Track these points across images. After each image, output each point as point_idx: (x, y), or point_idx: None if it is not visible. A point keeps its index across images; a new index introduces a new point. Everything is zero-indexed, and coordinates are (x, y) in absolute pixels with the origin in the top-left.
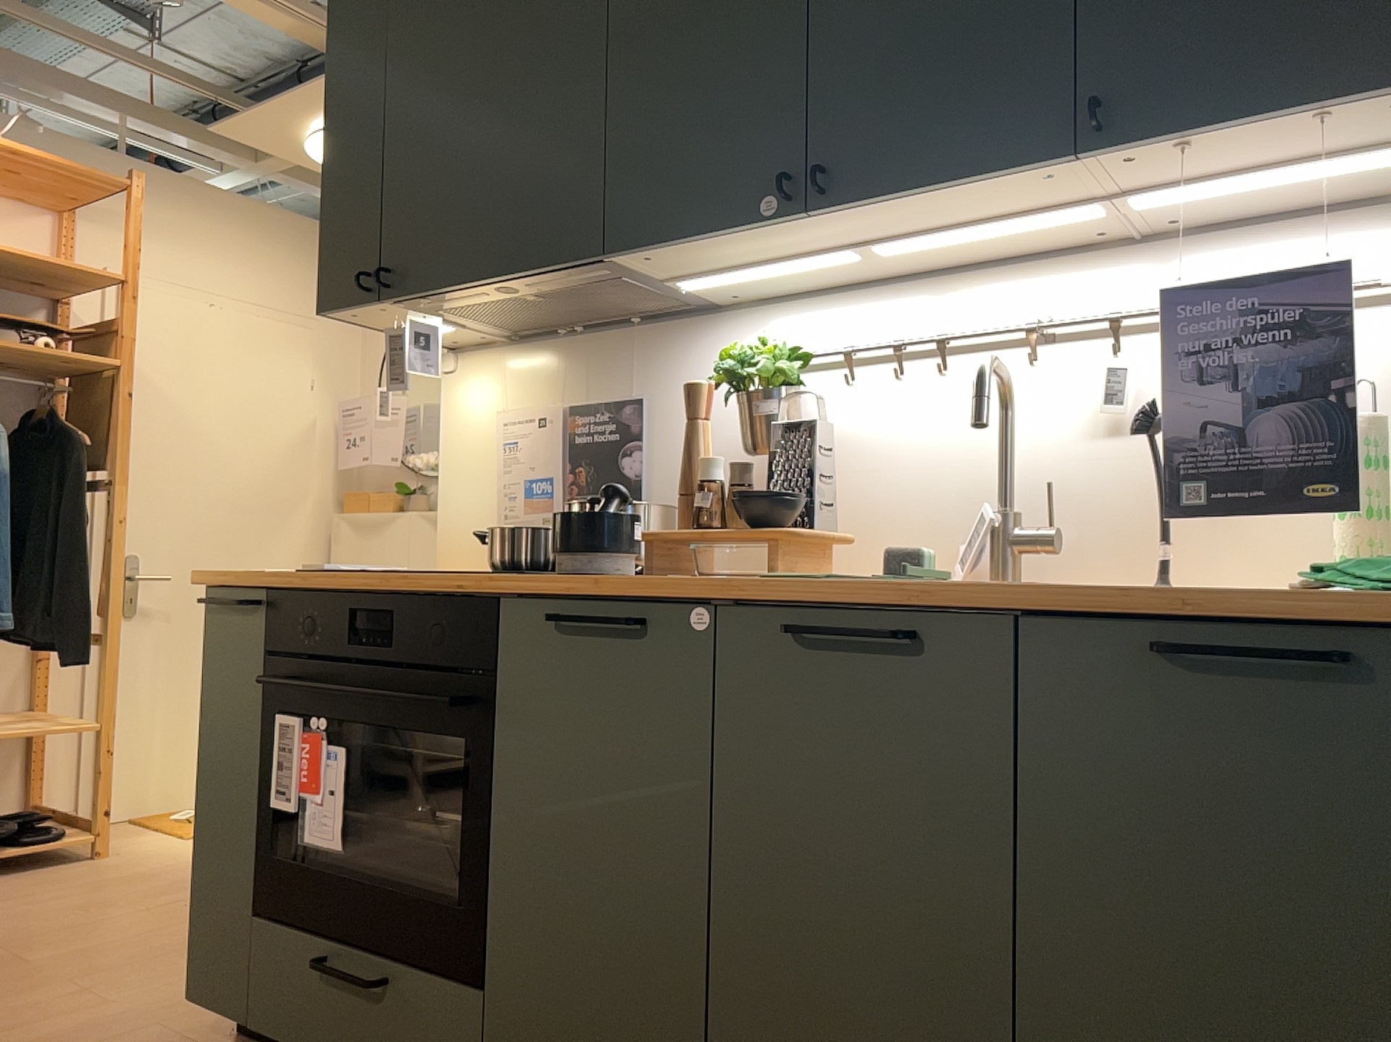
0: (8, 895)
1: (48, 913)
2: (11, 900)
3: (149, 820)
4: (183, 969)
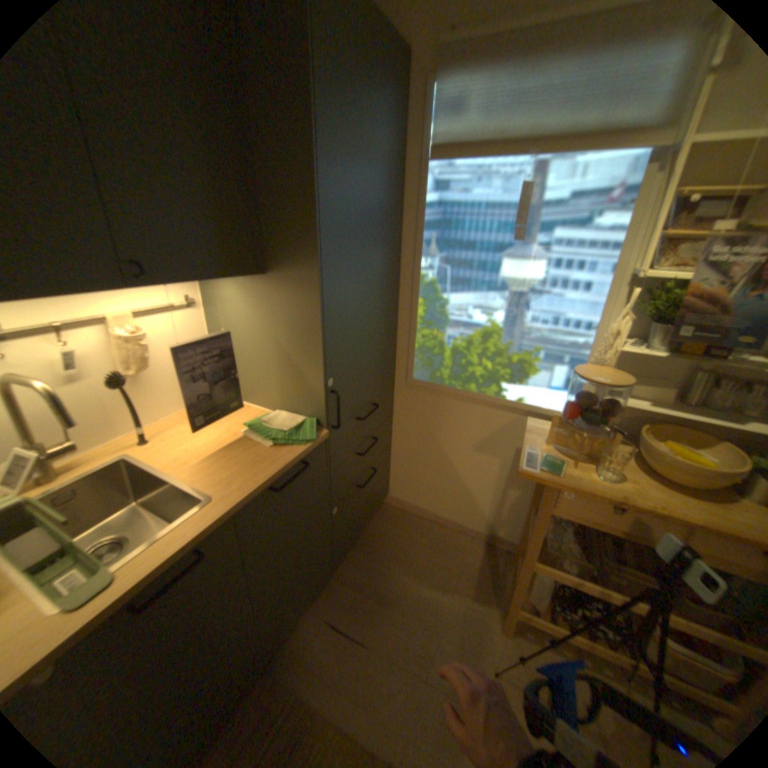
0: None
1: None
2: None
3: None
4: None
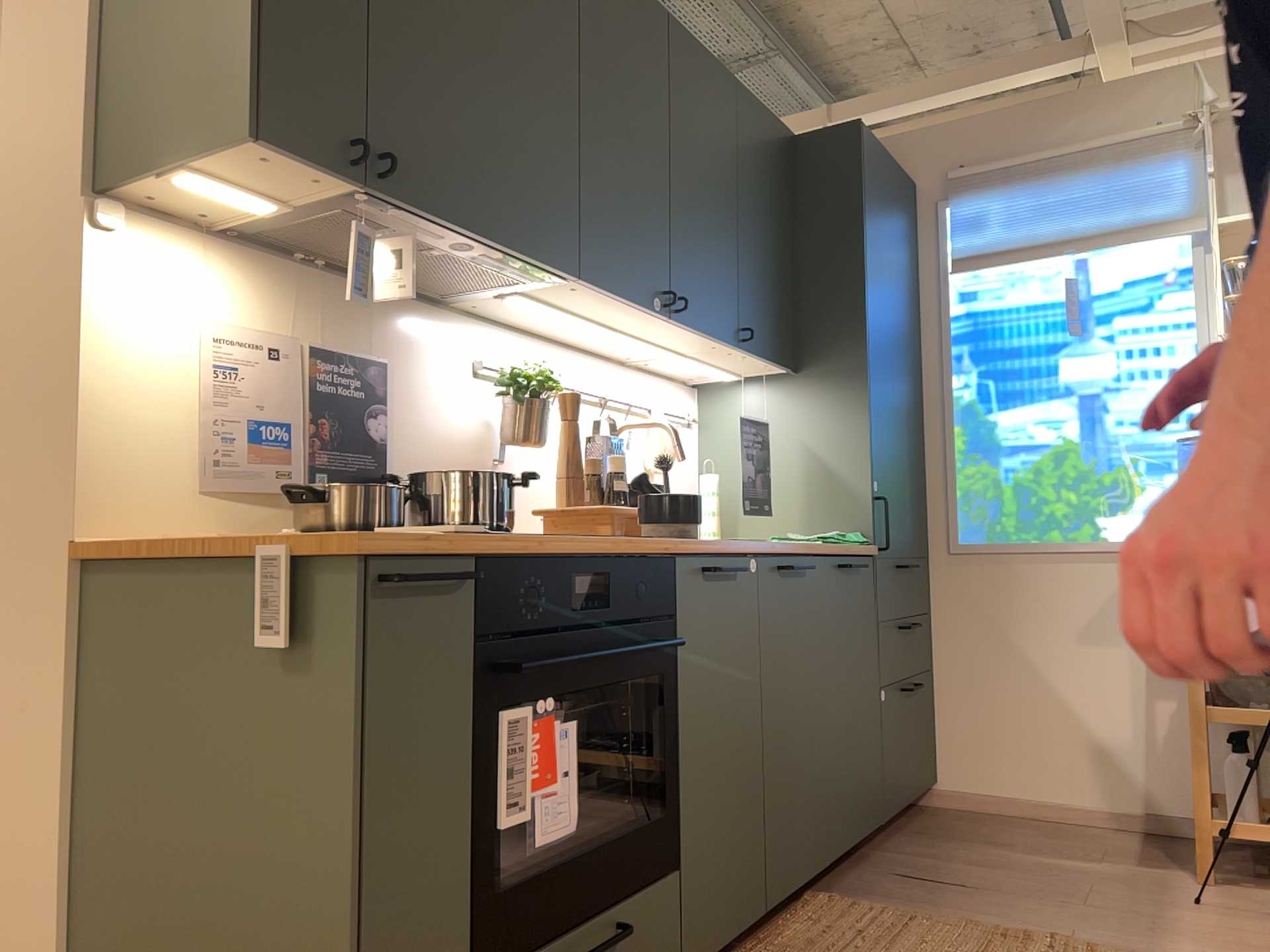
0: None
1: None
2: None
3: None
4: None
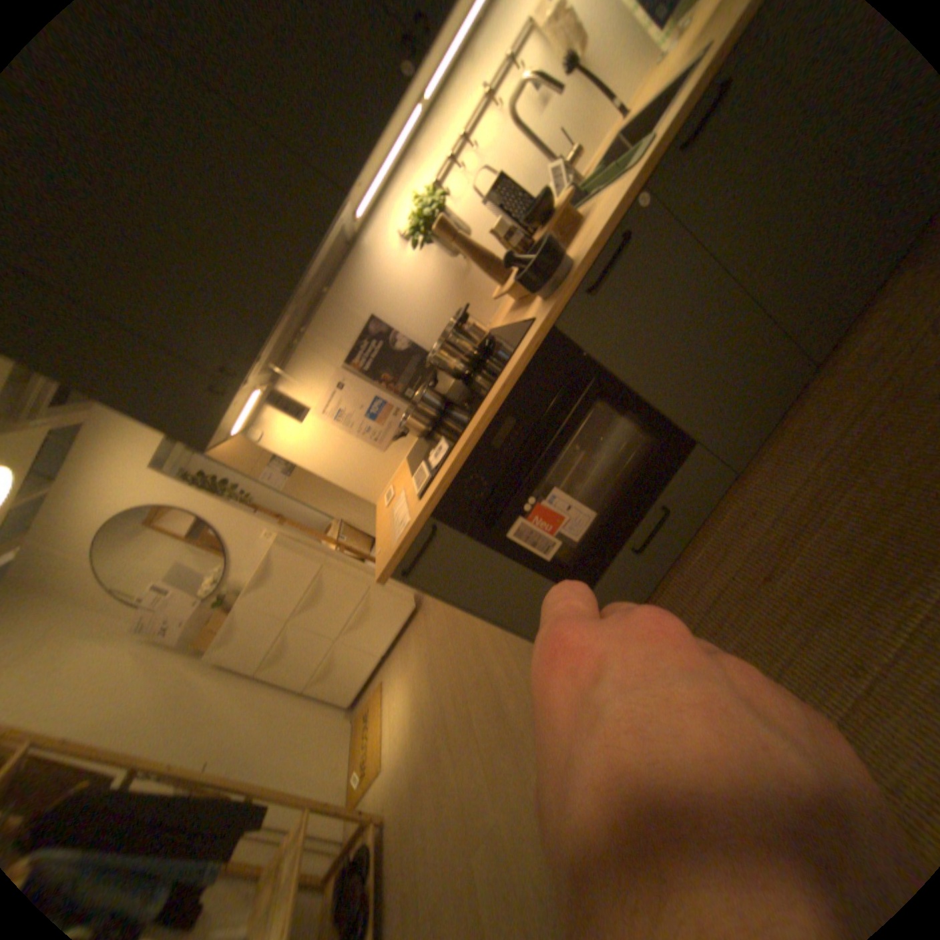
0: (408, 868)
1: (439, 827)
2: (414, 863)
3: (350, 800)
4: (523, 710)
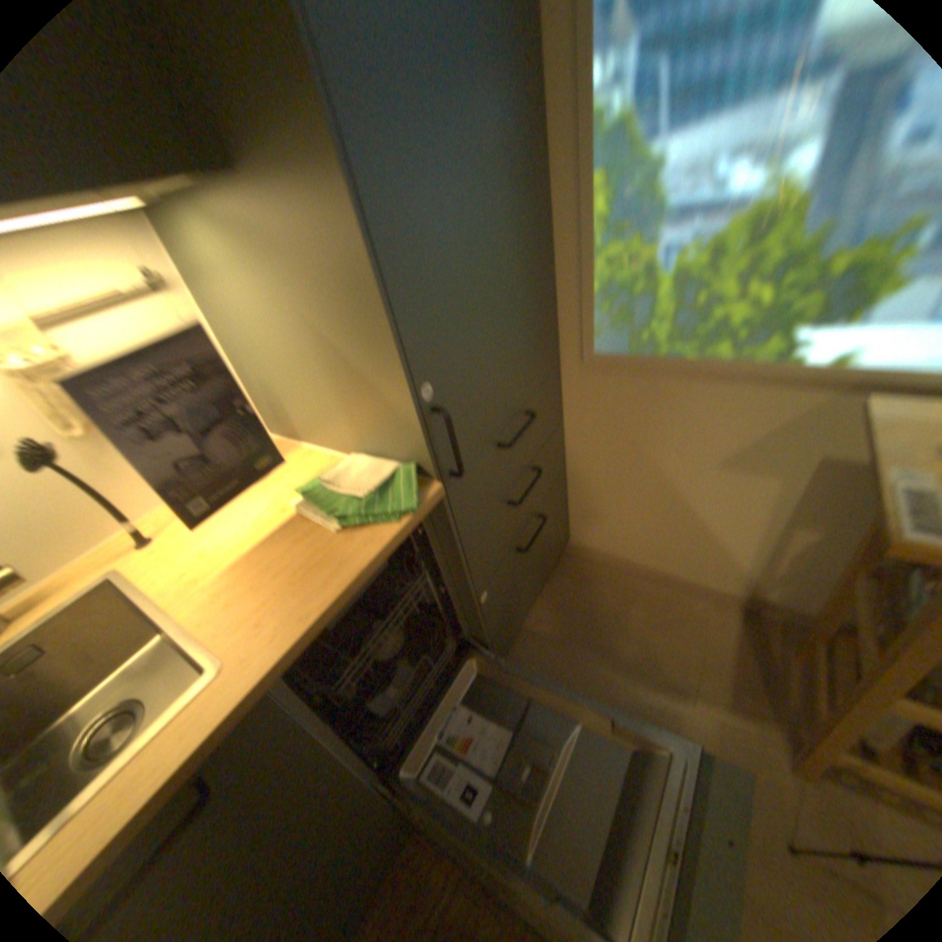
0: None
1: None
2: None
3: None
4: None
